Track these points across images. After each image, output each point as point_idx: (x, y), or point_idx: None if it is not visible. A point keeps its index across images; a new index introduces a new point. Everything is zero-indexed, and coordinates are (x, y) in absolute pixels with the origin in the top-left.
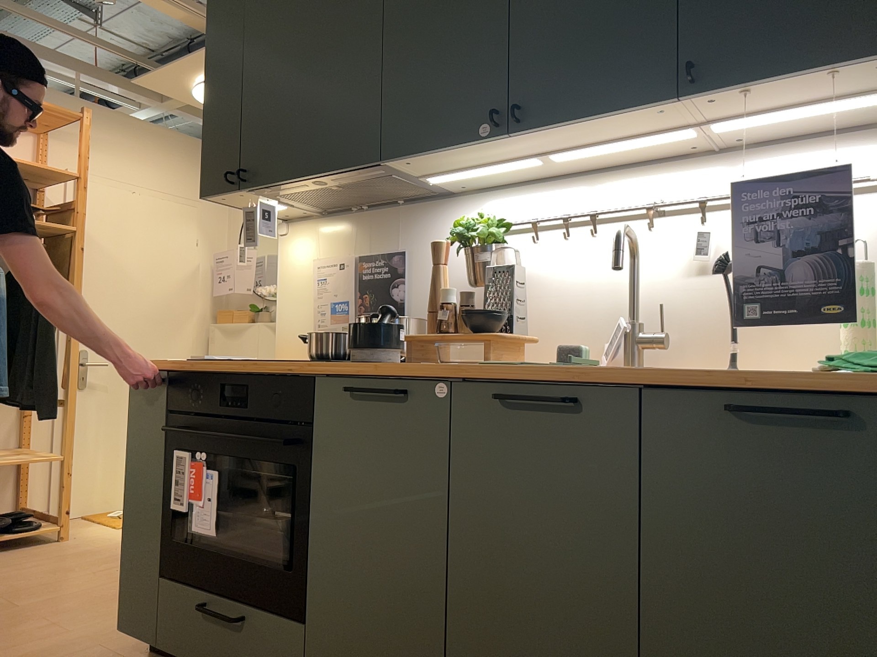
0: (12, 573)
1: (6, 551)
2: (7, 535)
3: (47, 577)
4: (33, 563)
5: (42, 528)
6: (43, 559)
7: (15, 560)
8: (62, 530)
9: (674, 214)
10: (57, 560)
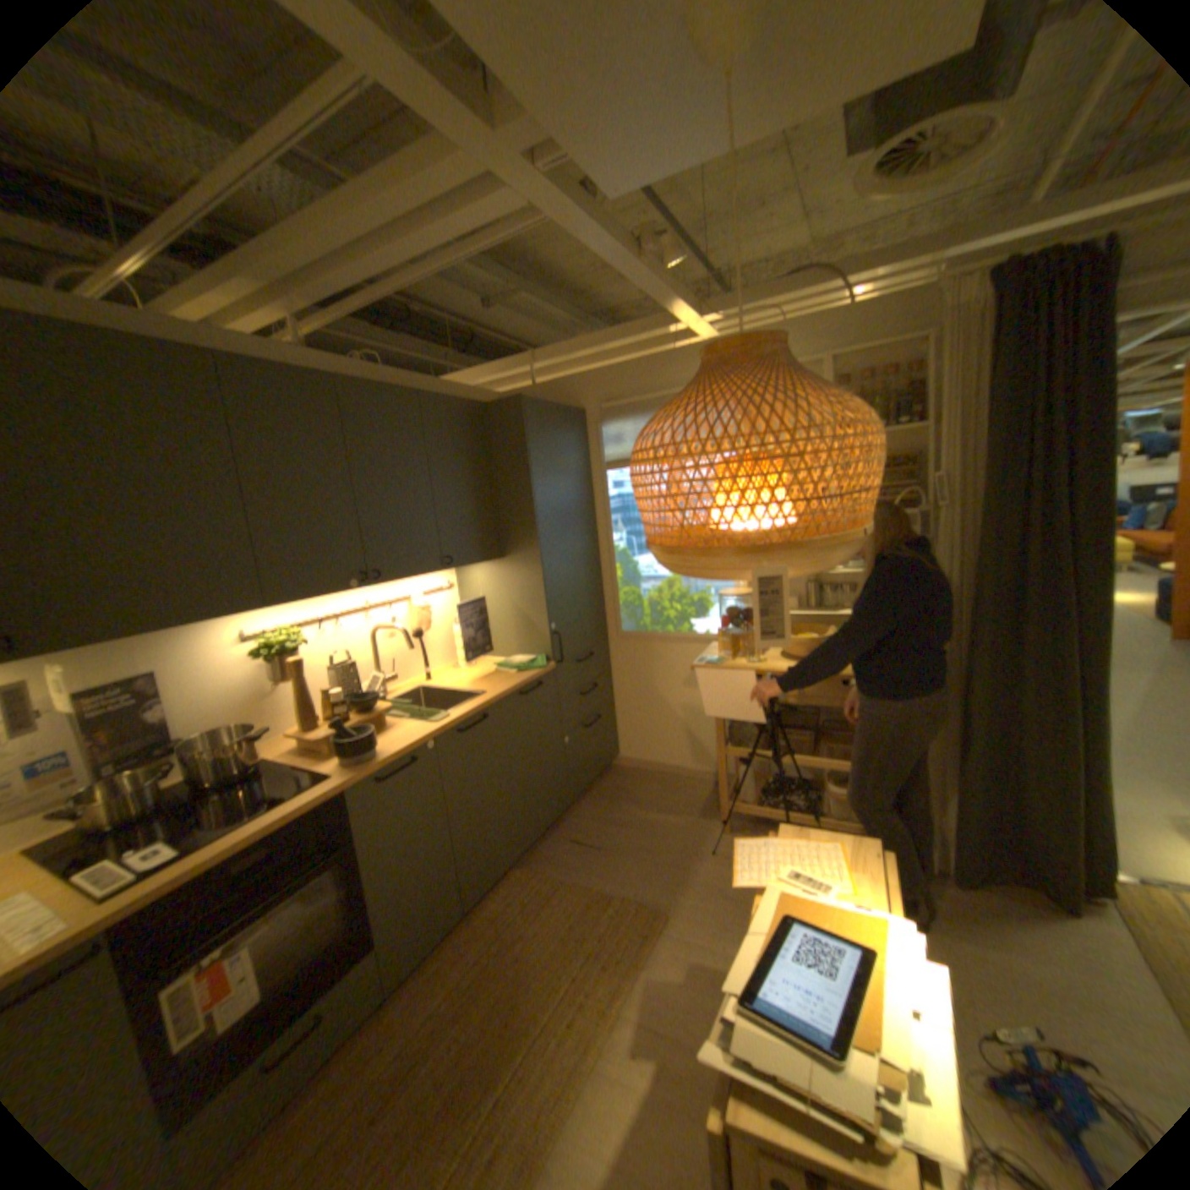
0: None
1: None
2: None
3: None
4: None
5: None
6: None
7: None
8: None
9: (366, 608)
10: None
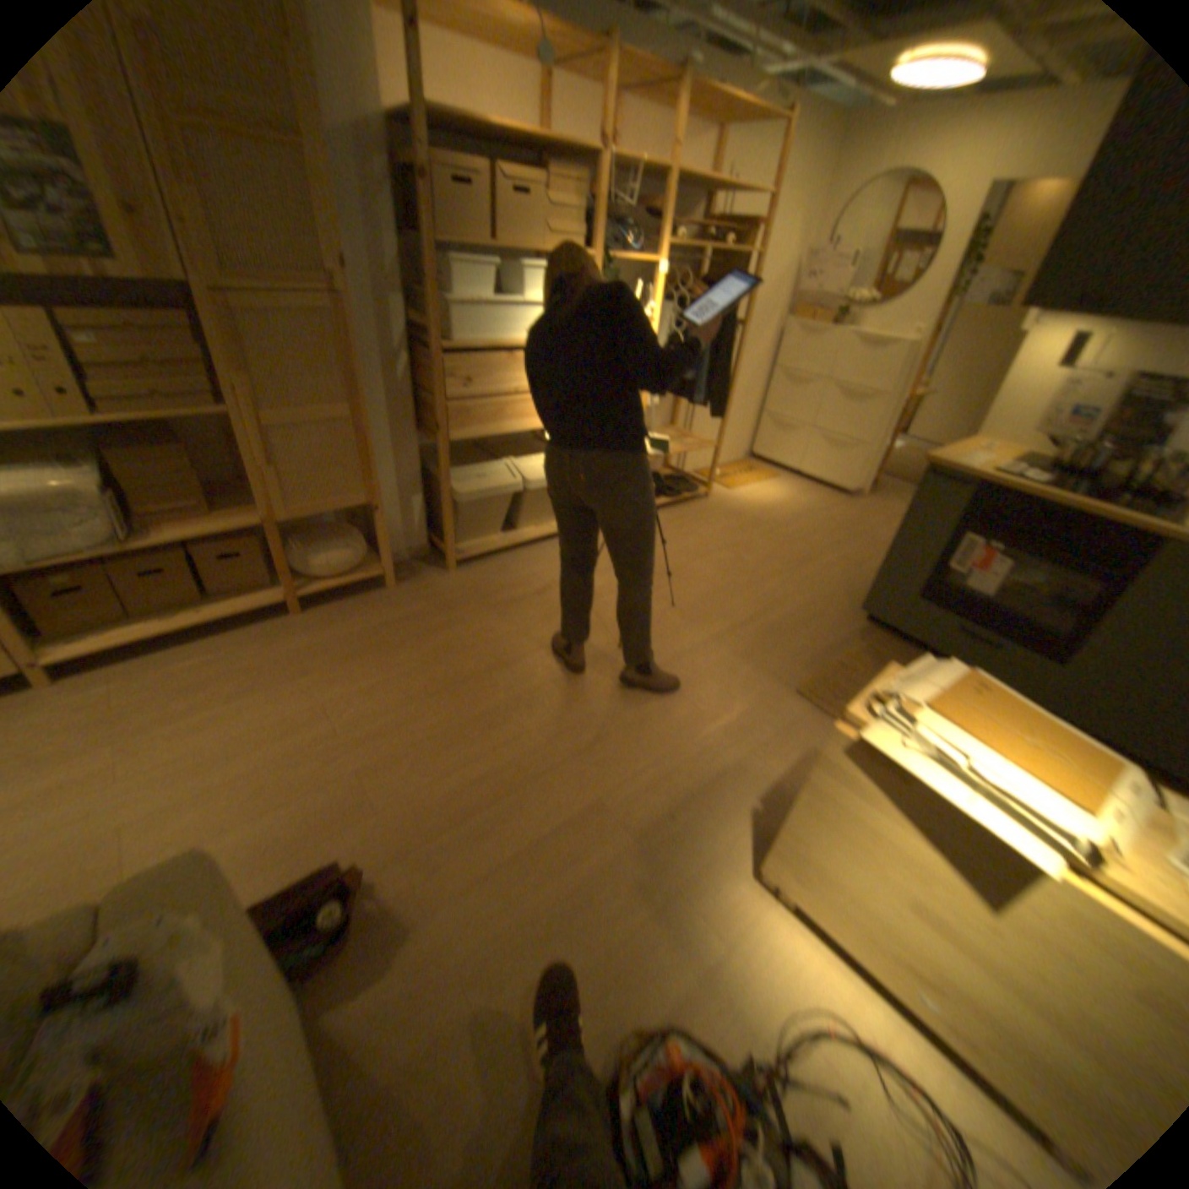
0: (709, 527)
1: (682, 503)
2: (685, 495)
3: (734, 535)
4: (712, 519)
5: (698, 490)
6: (713, 516)
7: (698, 514)
8: (707, 491)
9: None
10: (723, 518)
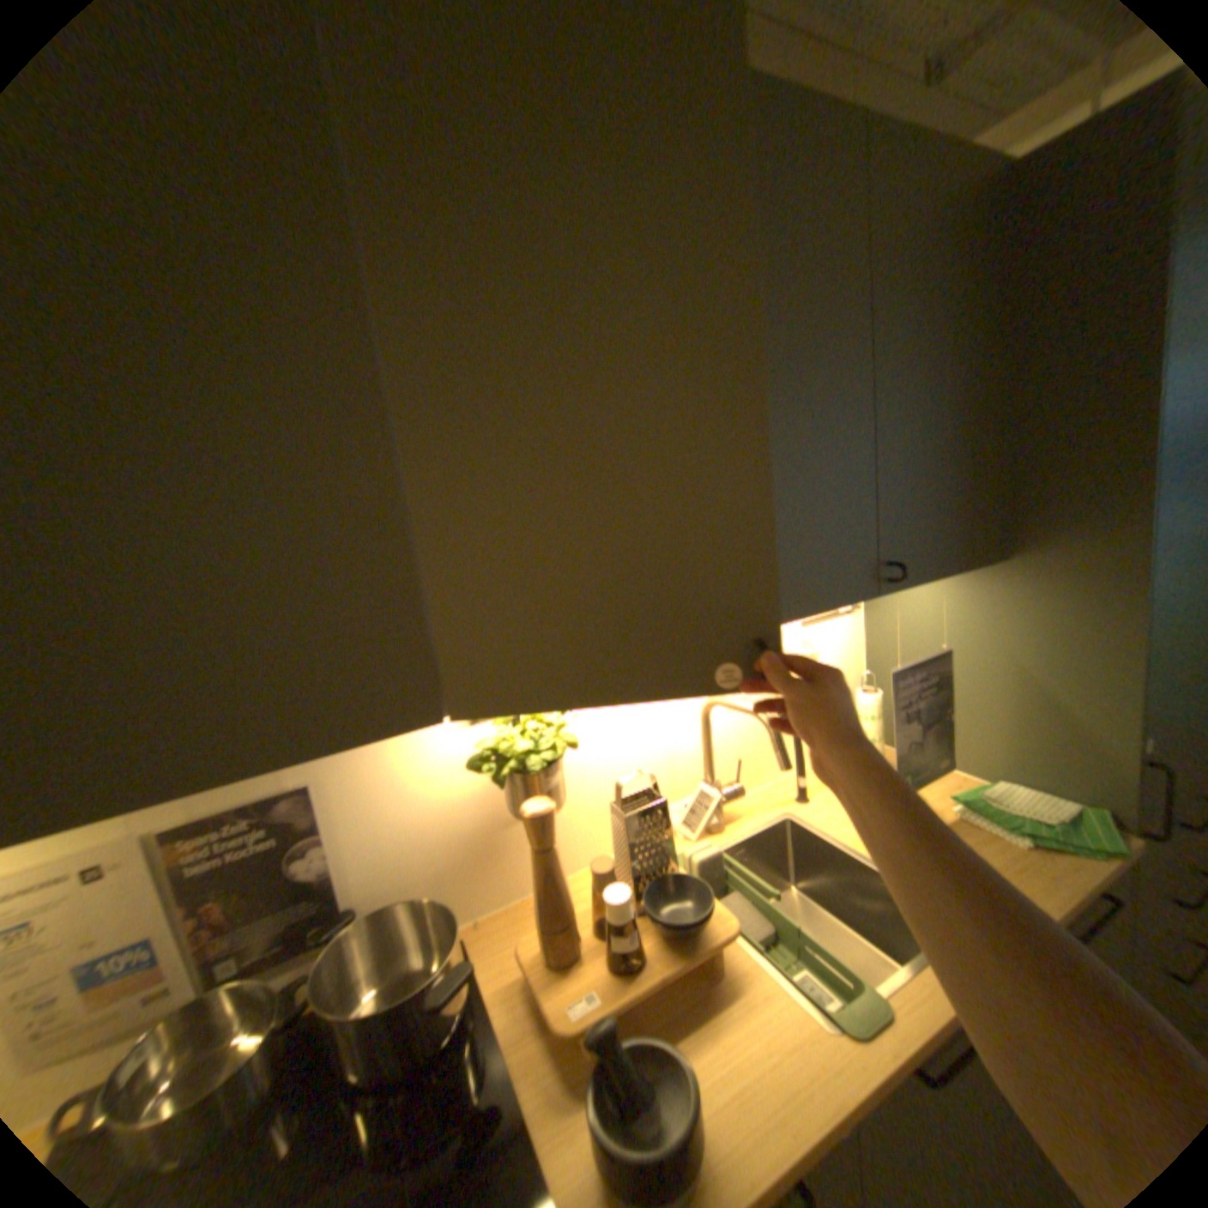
0: None
1: None
2: None
3: None
4: None
5: None
6: None
7: None
8: None
9: None
10: None
